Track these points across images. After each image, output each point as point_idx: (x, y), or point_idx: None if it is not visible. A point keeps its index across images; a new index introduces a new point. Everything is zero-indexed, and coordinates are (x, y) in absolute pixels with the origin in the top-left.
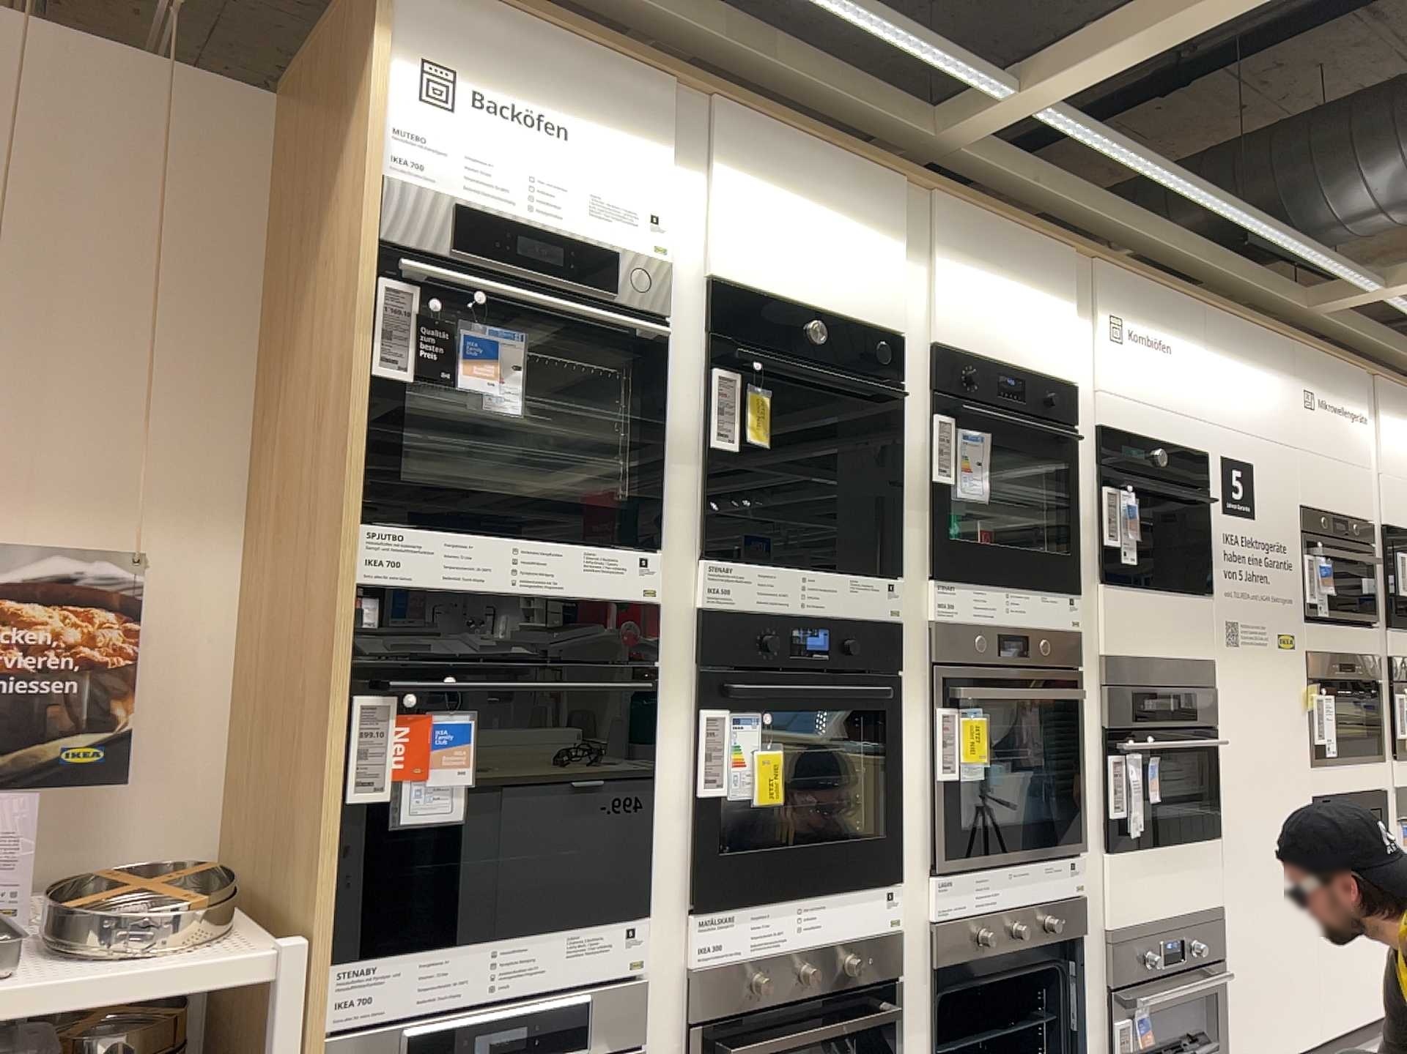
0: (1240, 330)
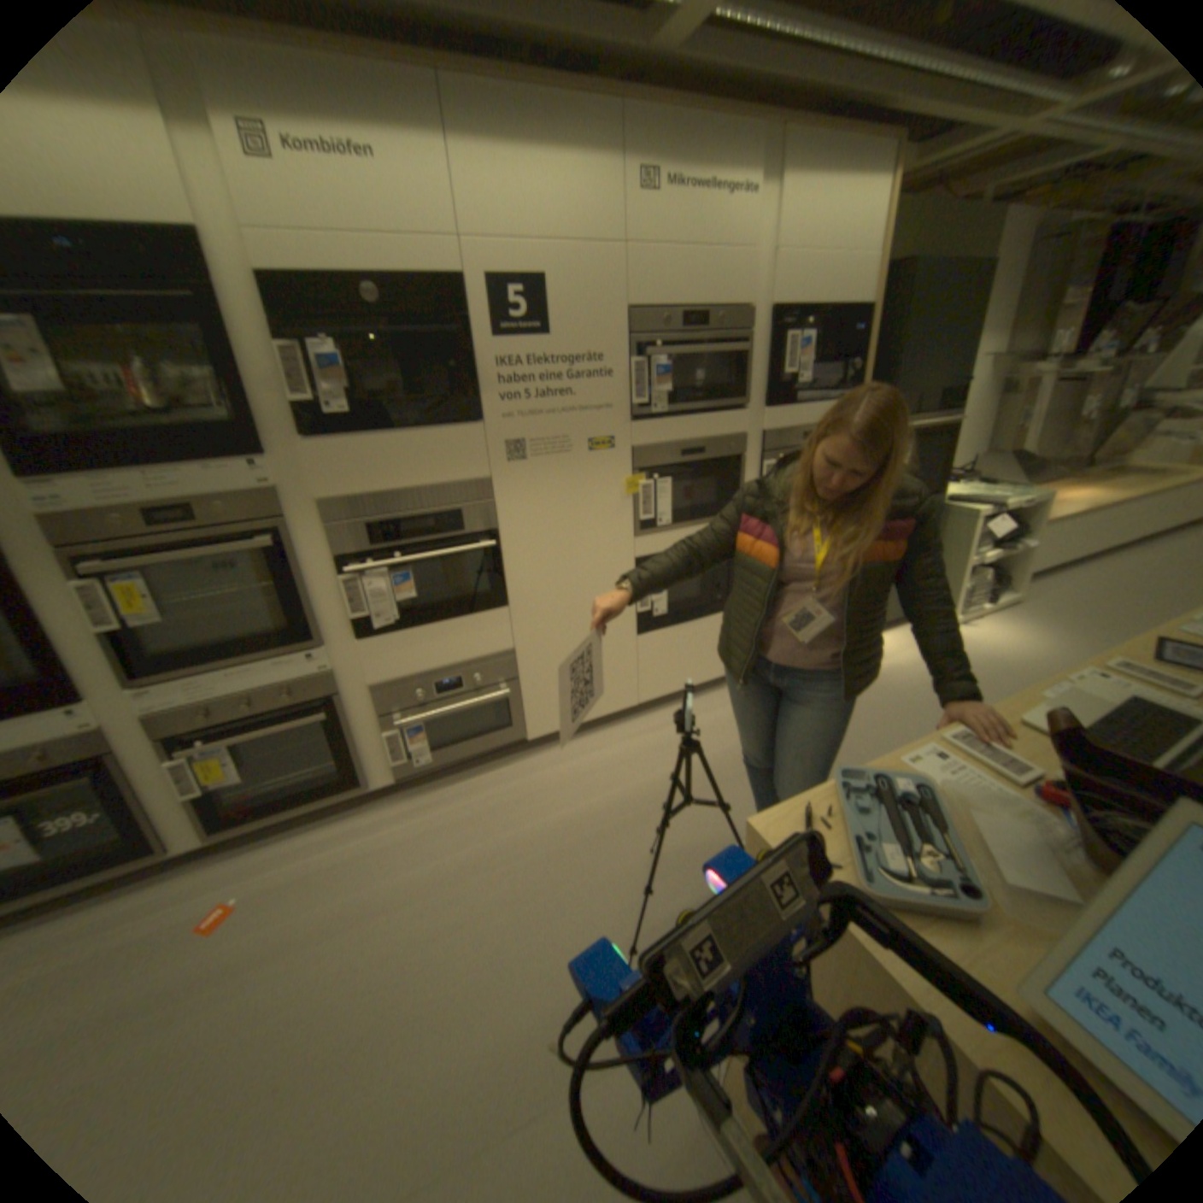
0: (516, 96)
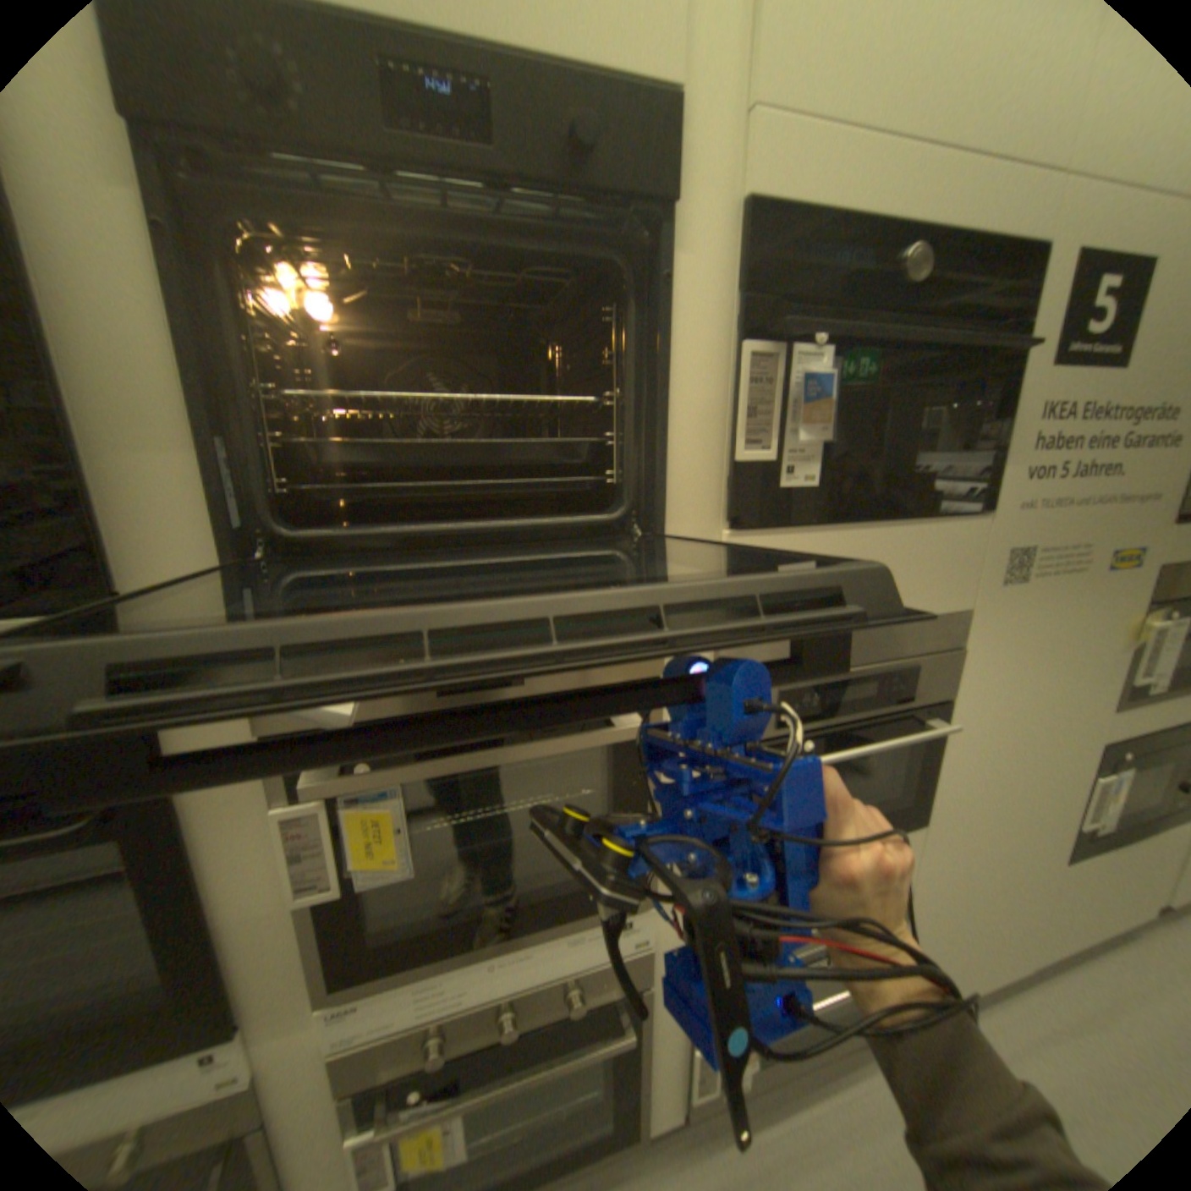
0: None
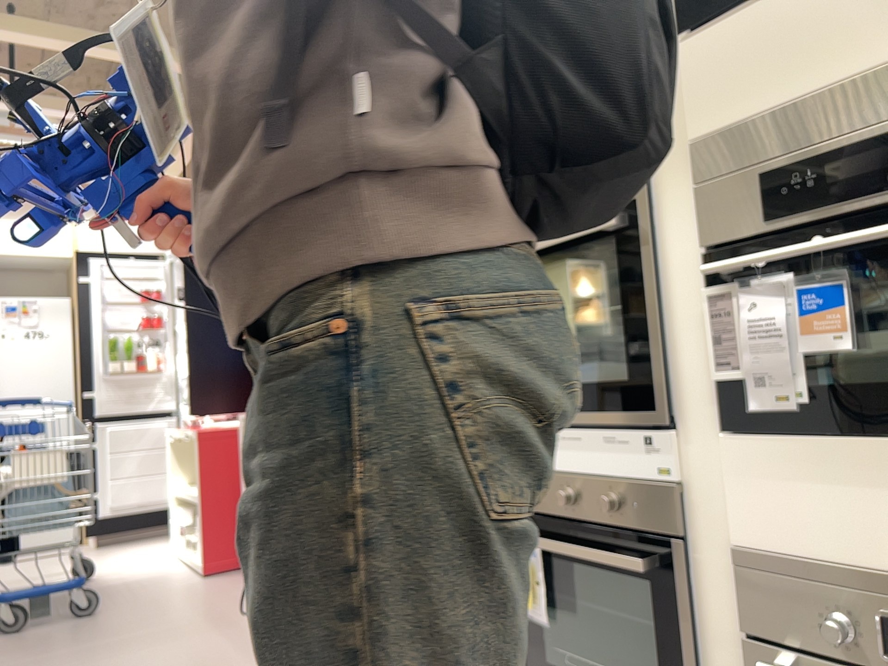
0: None
